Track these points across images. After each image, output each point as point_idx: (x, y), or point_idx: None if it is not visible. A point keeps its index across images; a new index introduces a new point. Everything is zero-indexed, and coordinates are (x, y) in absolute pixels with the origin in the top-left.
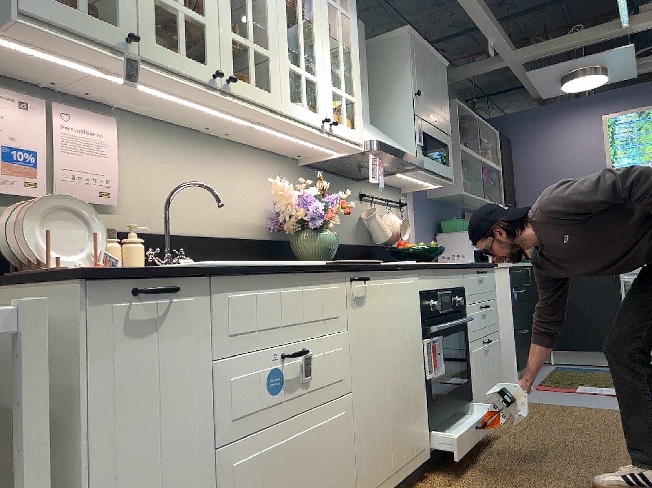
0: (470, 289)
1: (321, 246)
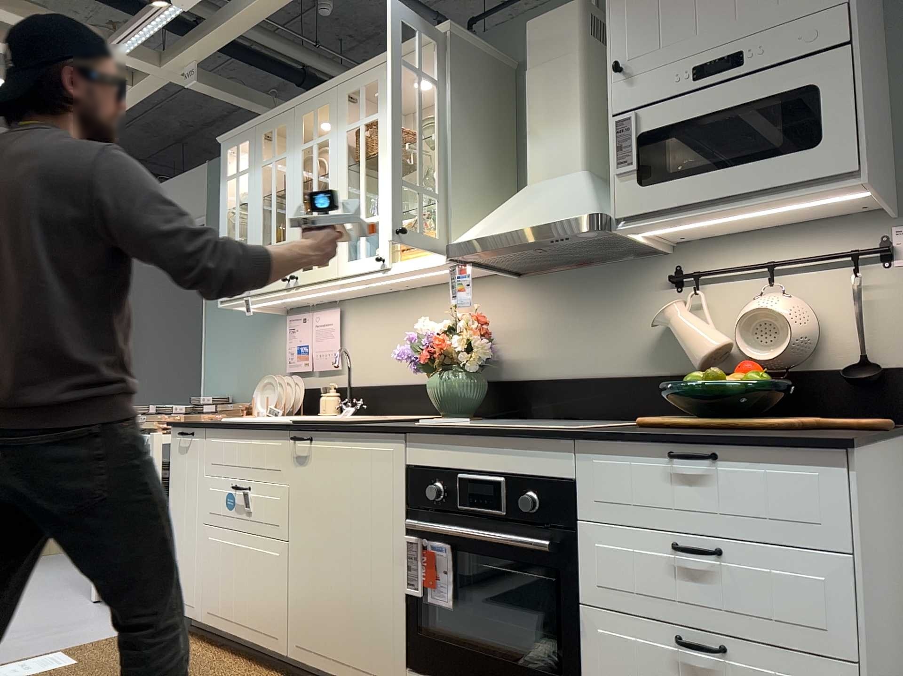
0: (602, 490)
1: (433, 394)
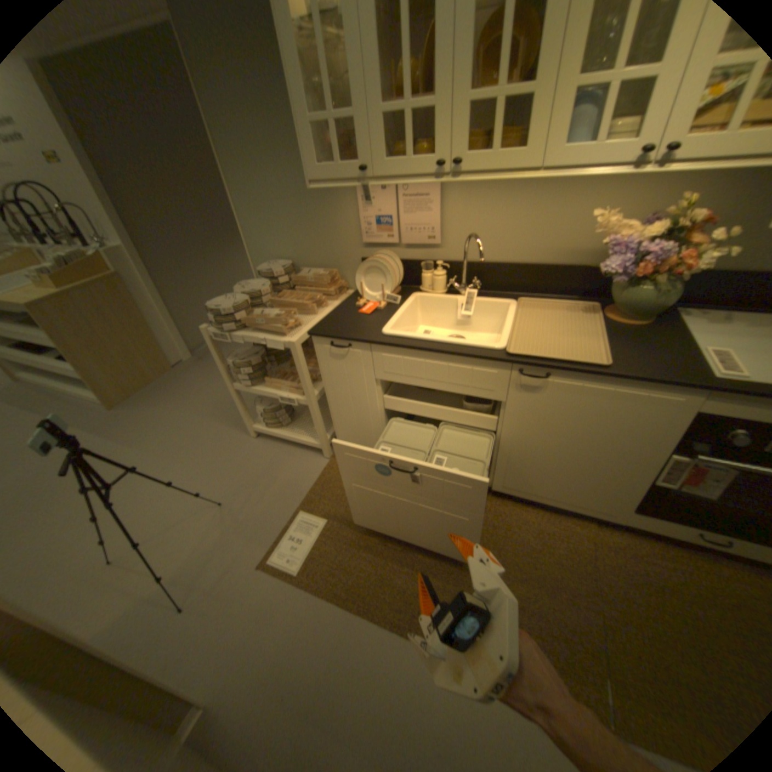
0: None
1: (630, 301)
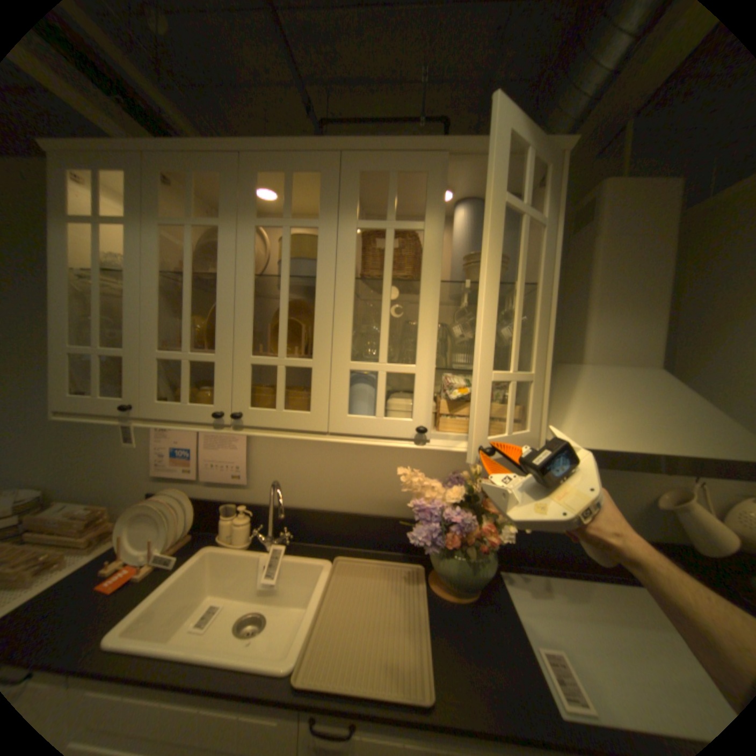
0: None
1: (449, 574)
